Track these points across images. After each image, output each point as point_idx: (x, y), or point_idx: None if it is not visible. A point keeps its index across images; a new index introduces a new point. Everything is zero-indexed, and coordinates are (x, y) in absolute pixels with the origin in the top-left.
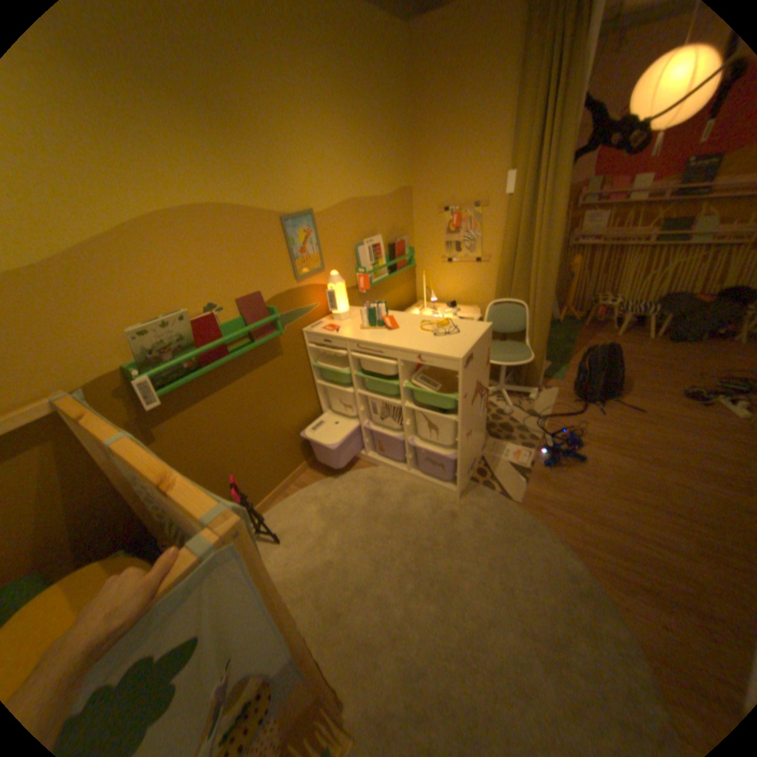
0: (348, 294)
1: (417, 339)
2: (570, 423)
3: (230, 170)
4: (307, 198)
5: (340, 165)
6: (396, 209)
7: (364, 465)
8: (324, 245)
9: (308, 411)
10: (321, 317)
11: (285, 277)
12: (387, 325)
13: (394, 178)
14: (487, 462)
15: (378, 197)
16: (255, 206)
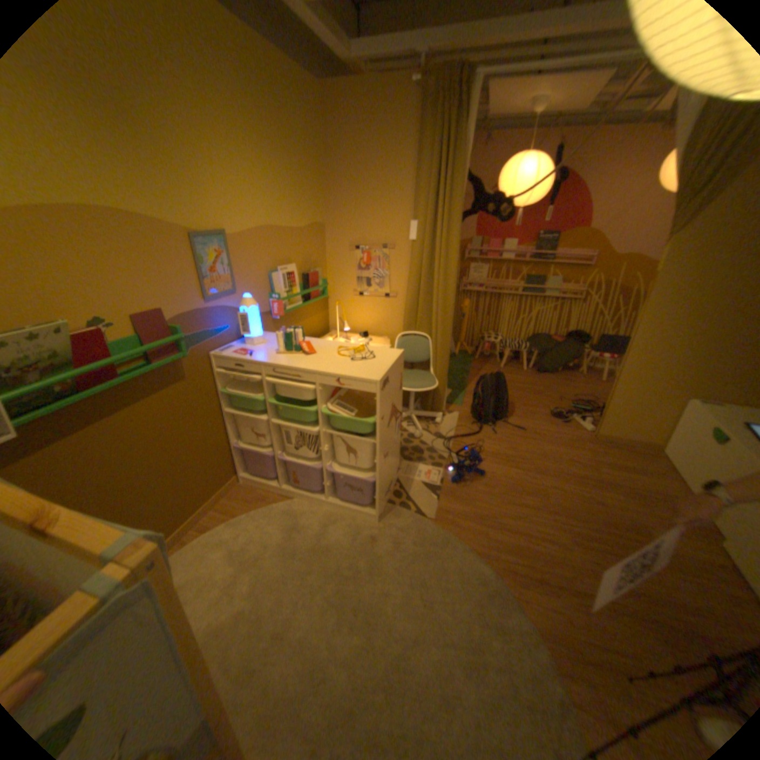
0: (261, 319)
1: (335, 363)
2: (470, 442)
3: (132, 176)
4: (219, 218)
5: (255, 192)
6: (310, 242)
7: (277, 499)
8: (237, 267)
9: (212, 442)
10: (231, 340)
11: (191, 296)
12: (304, 350)
13: (308, 213)
14: (401, 483)
15: (292, 228)
16: (160, 218)
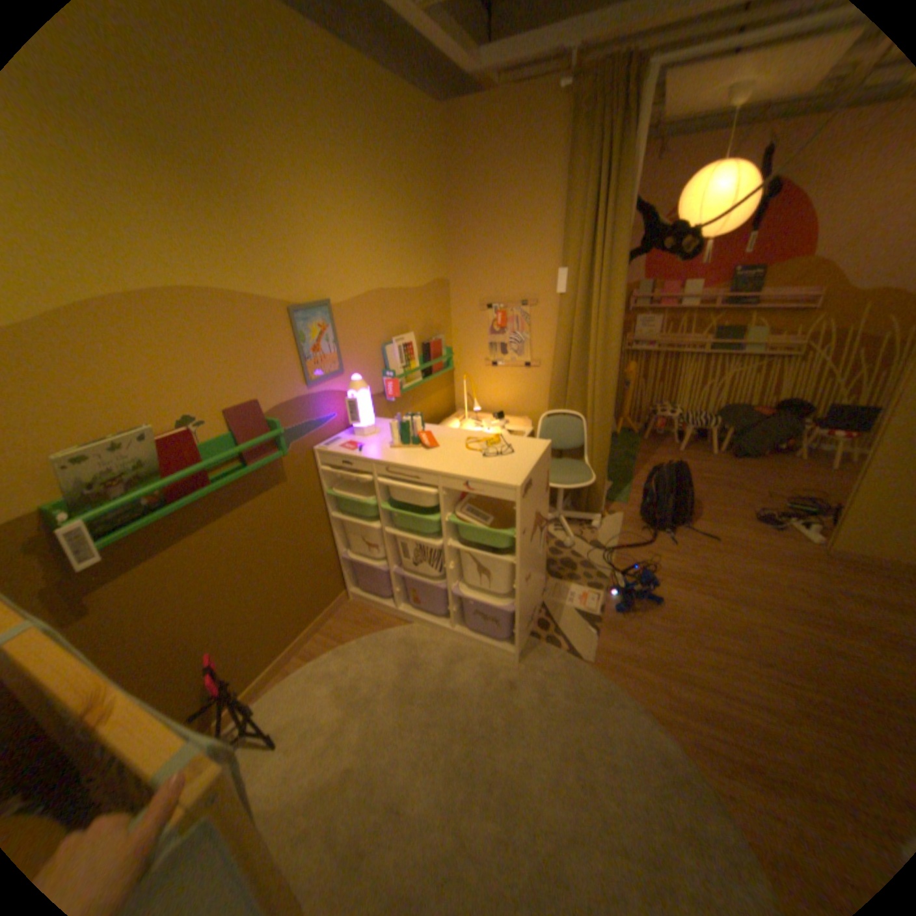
0: (373, 403)
1: (463, 460)
2: (640, 555)
3: (223, 247)
4: (323, 286)
5: (365, 249)
6: (431, 303)
7: (393, 623)
8: (344, 342)
9: (318, 553)
10: (338, 431)
11: (292, 381)
12: (424, 442)
13: (429, 269)
14: (549, 610)
15: (410, 289)
16: (255, 293)
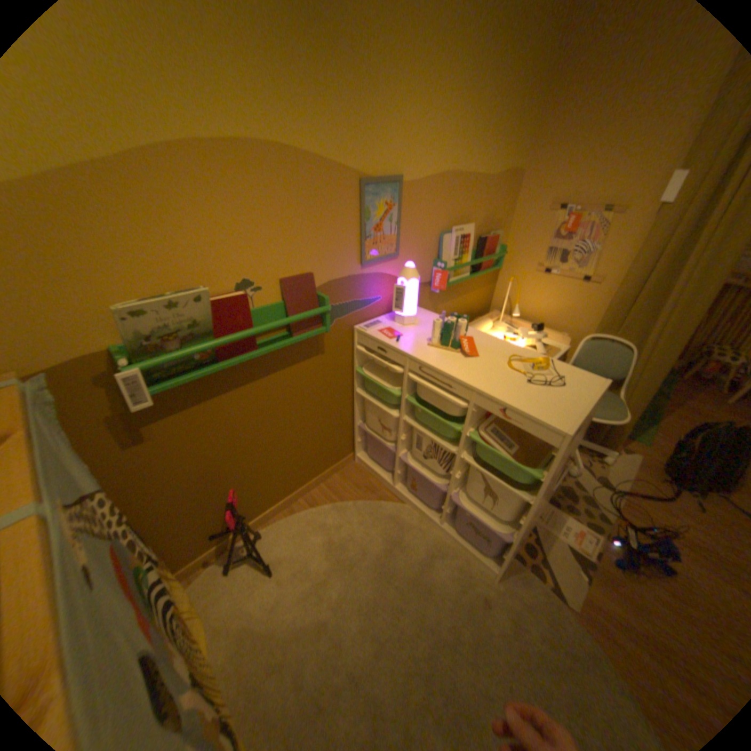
0: (418, 291)
1: (504, 380)
2: (656, 511)
3: (310, 98)
4: (400, 159)
5: (452, 121)
6: (501, 194)
7: (388, 496)
8: (406, 225)
9: (338, 419)
10: (380, 313)
11: (348, 259)
12: (464, 347)
13: (510, 154)
14: (540, 537)
15: (484, 175)
16: (332, 157)
